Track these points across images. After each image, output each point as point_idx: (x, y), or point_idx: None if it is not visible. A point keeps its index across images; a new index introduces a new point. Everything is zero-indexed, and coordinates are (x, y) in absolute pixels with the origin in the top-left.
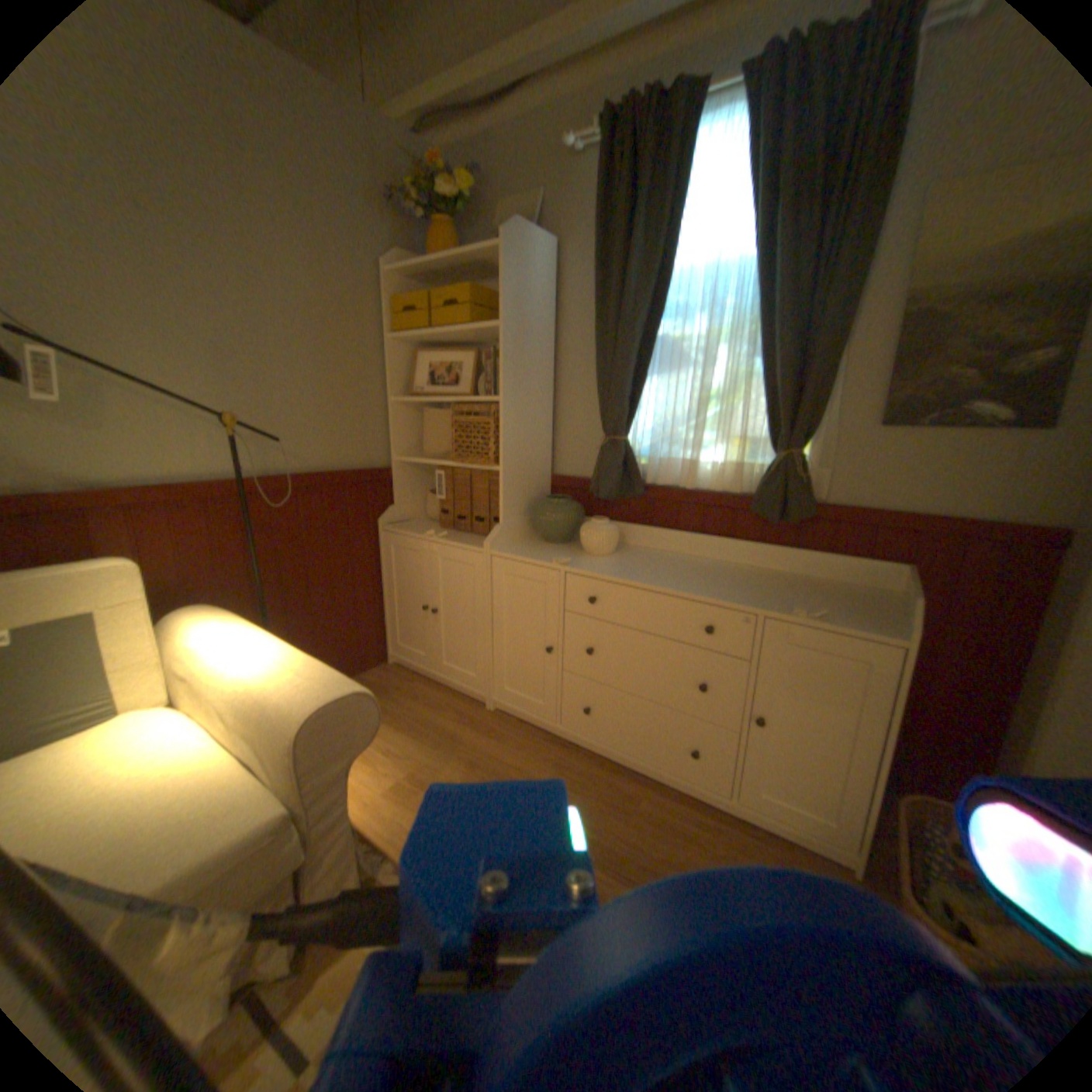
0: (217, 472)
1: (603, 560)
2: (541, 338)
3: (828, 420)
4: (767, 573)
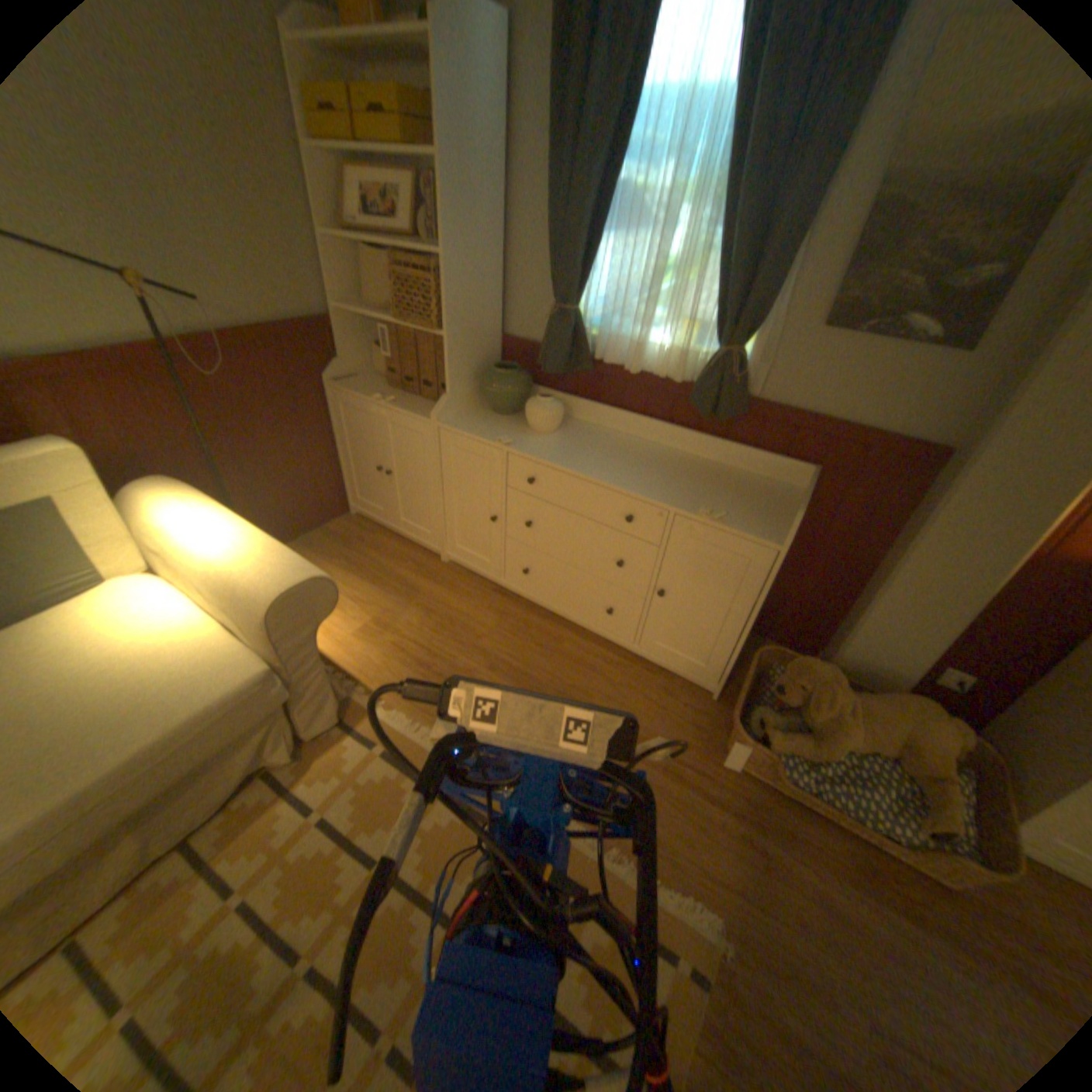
0: (134, 332)
1: (545, 440)
2: (487, 169)
3: (775, 314)
4: (693, 461)
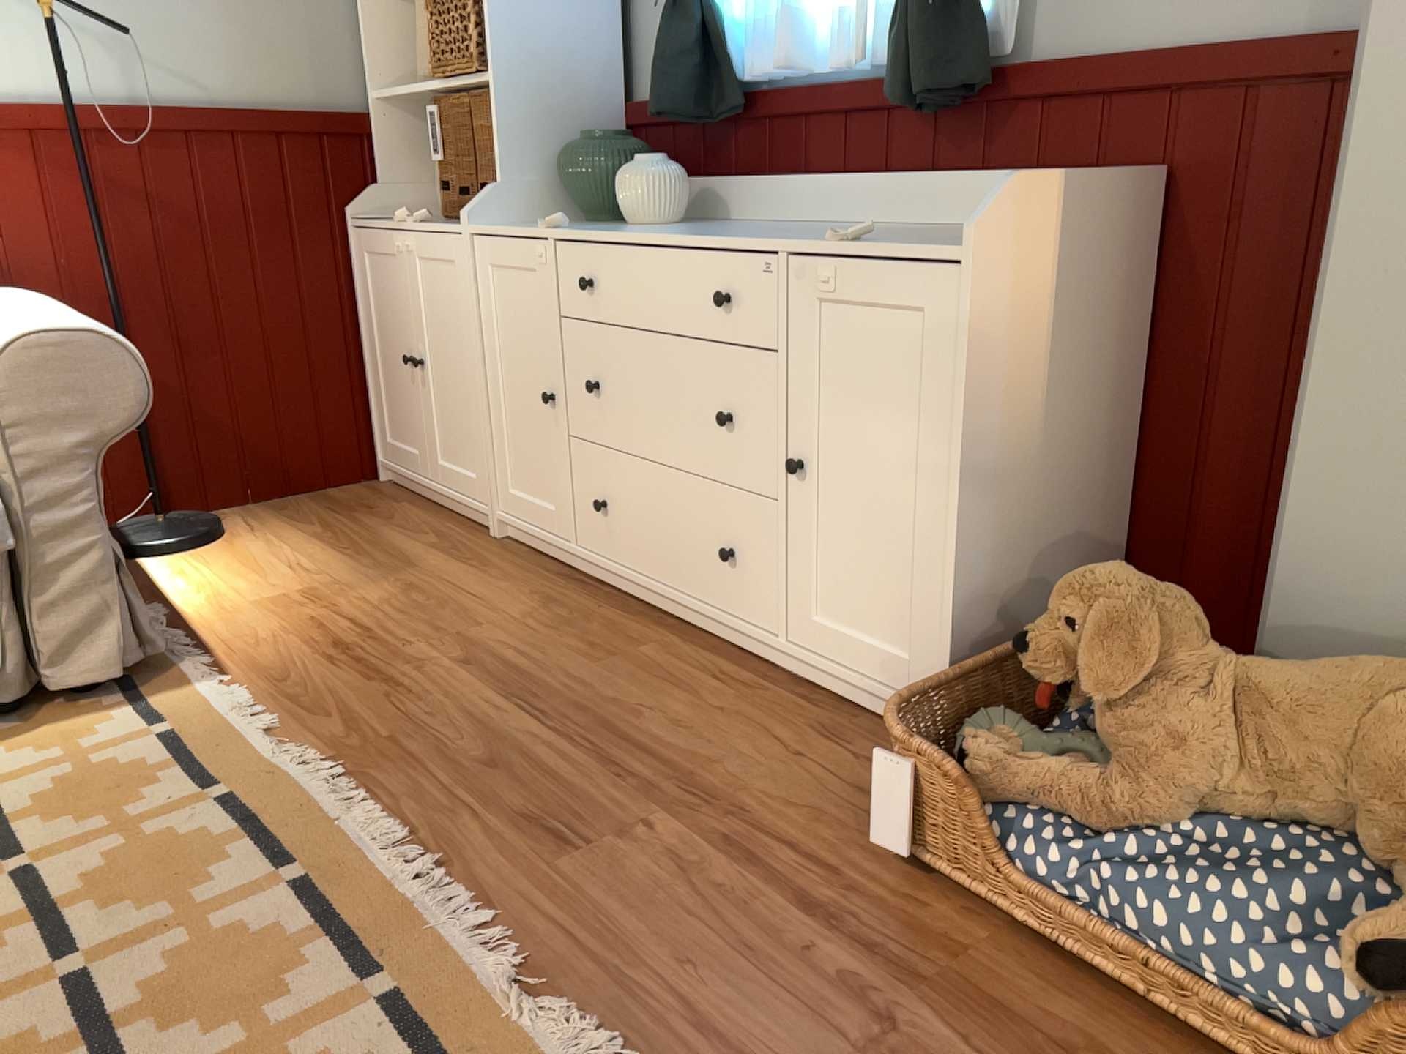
0: (56, 99)
1: (636, 229)
2: None
3: None
4: (914, 229)
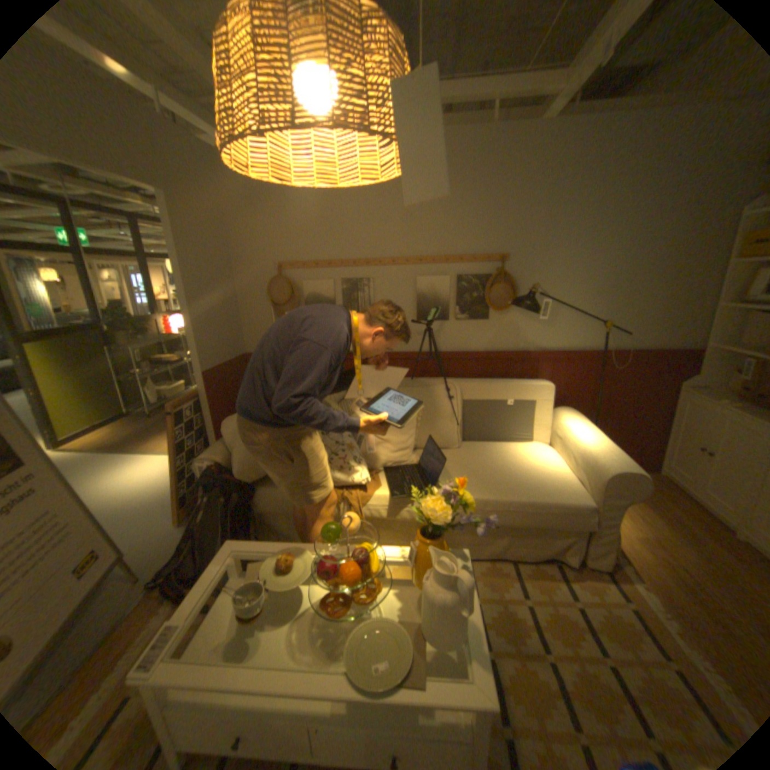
0: (593, 347)
1: None
2: None
3: None
4: None
